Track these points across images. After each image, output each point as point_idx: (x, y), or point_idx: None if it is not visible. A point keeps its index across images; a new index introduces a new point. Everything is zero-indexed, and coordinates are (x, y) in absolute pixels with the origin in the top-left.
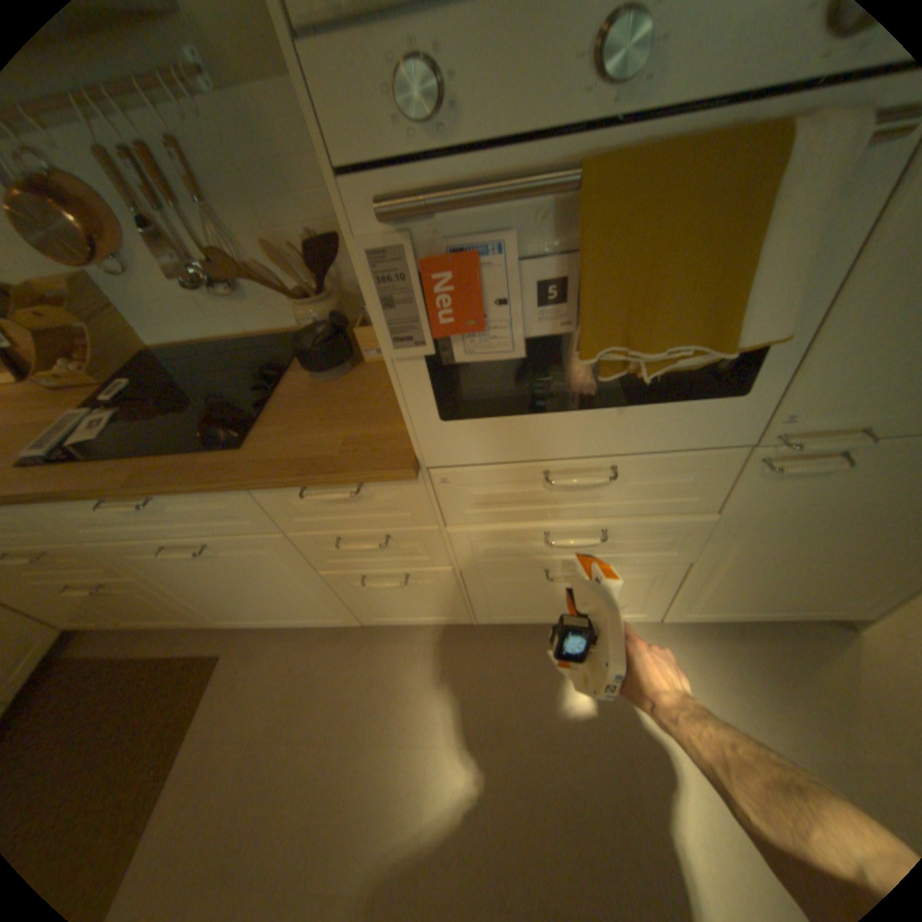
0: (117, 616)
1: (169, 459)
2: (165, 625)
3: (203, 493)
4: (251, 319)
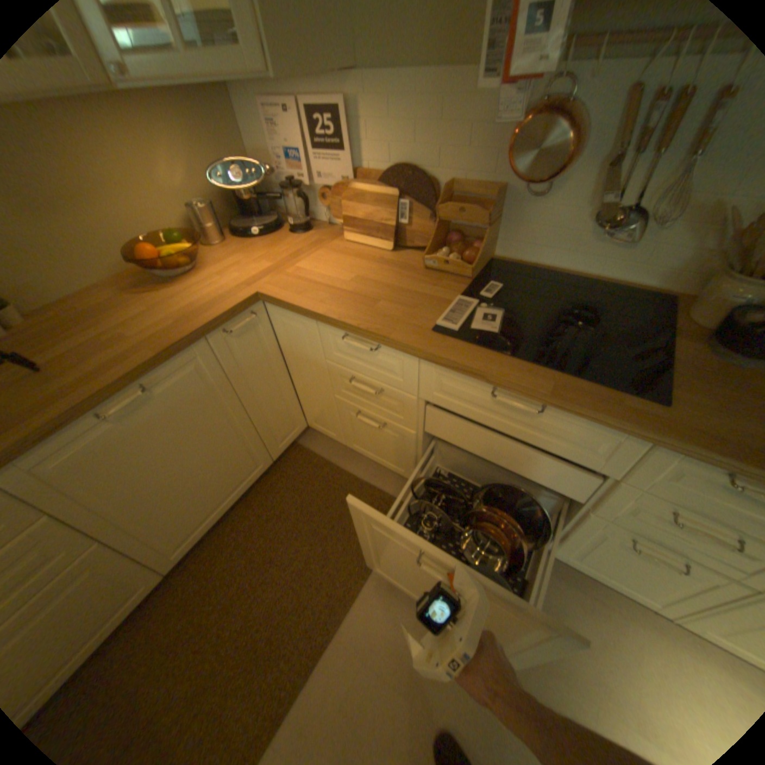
0: (360, 441)
1: (592, 387)
2: (384, 464)
3: (607, 428)
4: (617, 267)
